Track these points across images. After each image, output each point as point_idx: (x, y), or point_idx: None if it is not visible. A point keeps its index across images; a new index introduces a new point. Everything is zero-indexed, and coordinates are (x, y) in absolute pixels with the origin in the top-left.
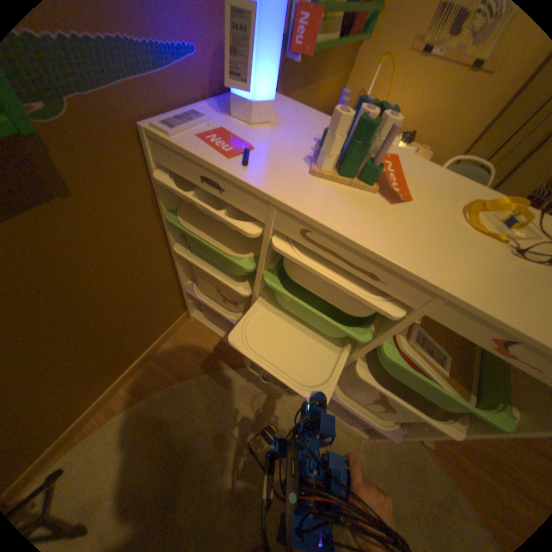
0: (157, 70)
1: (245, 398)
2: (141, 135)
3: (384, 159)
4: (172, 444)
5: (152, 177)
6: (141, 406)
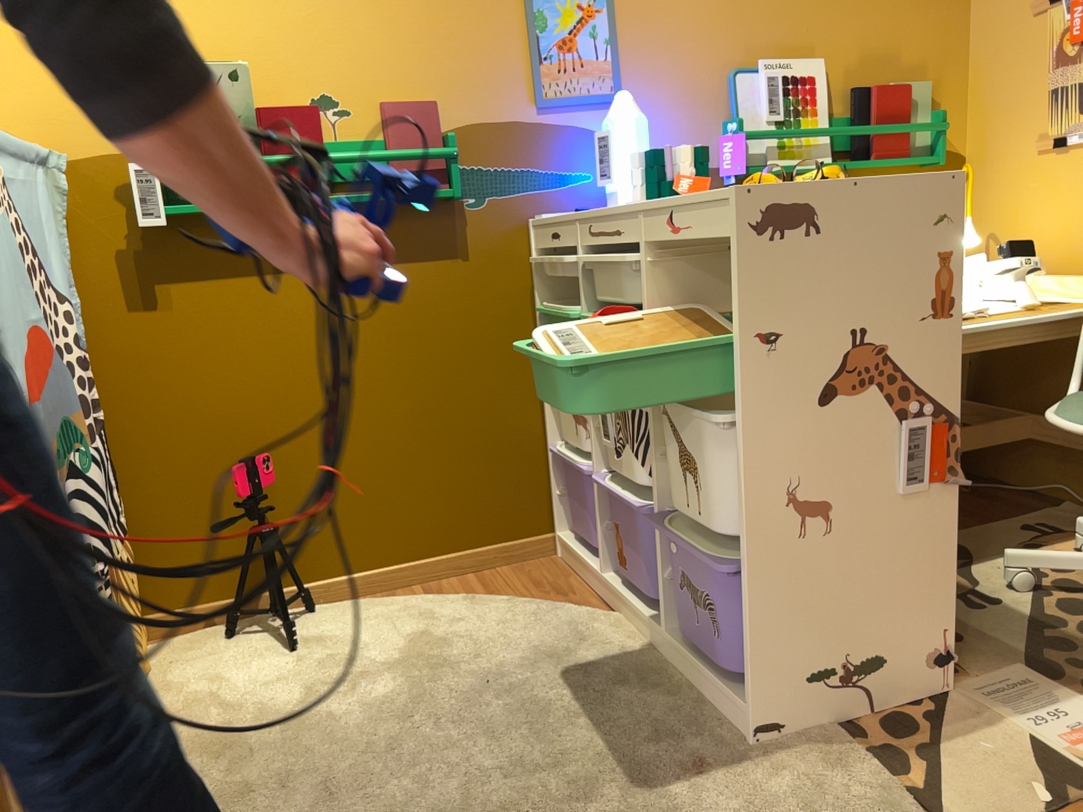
0: (553, 190)
1: (560, 632)
2: (529, 230)
3: (667, 177)
4: (426, 631)
5: (532, 269)
6: (423, 596)
